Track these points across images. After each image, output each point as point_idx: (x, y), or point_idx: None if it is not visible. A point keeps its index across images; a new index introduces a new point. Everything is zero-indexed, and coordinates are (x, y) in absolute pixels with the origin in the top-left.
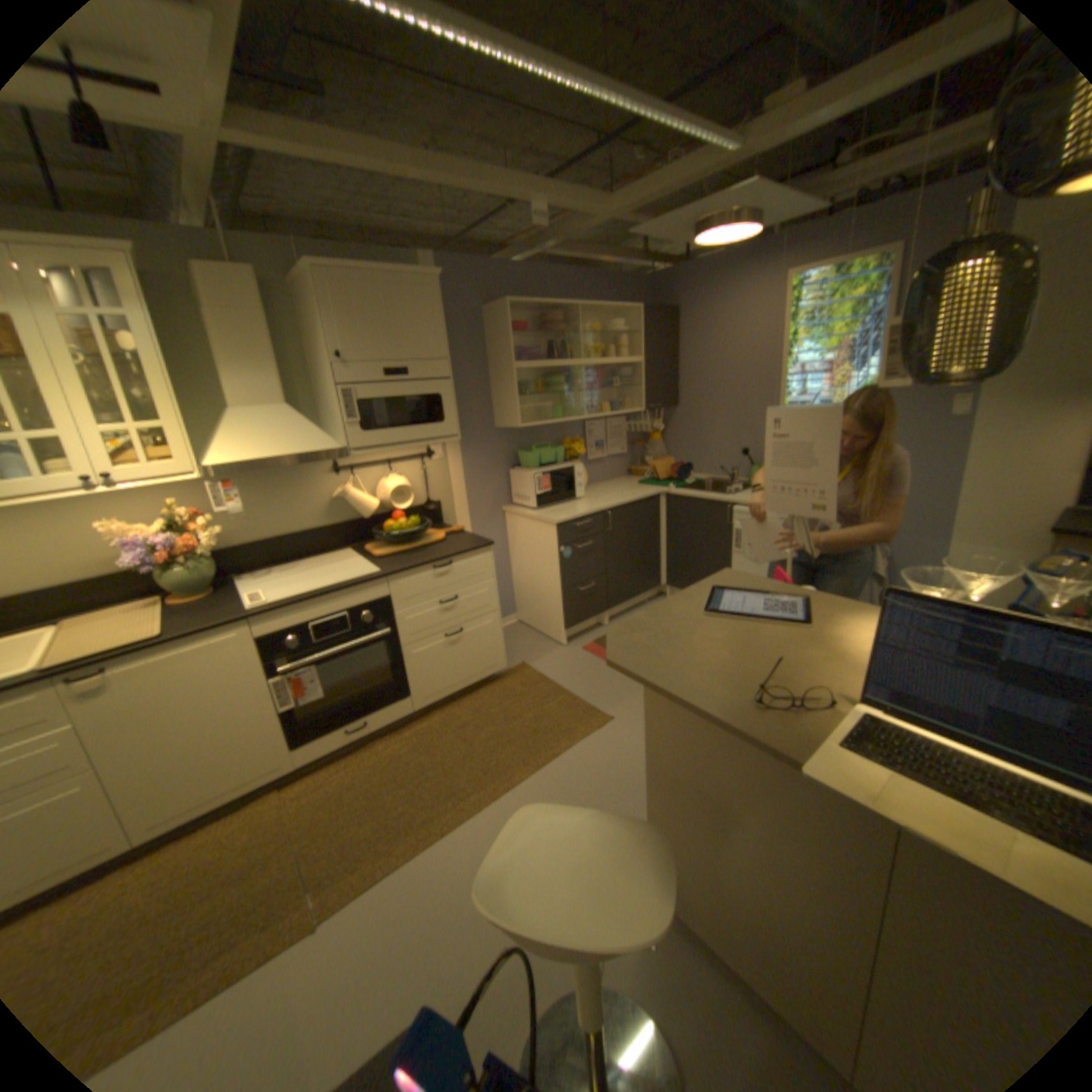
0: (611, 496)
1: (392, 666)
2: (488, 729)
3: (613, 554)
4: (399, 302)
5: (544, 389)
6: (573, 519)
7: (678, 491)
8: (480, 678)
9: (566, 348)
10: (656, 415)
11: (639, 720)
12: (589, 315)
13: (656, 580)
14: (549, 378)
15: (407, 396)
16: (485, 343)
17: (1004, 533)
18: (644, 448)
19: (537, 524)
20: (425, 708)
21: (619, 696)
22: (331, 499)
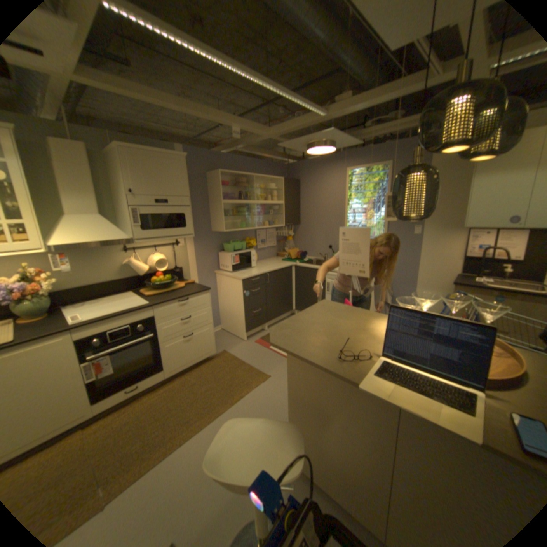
0: (269, 266)
1: (153, 354)
2: (206, 386)
3: (270, 294)
4: (165, 167)
5: (237, 214)
6: (251, 277)
7: (301, 265)
8: (202, 359)
9: (248, 195)
10: (290, 229)
11: (283, 376)
12: (259, 181)
13: (290, 307)
14: (239, 209)
15: (167, 214)
16: (208, 190)
17: (436, 285)
18: (284, 244)
19: (232, 279)
20: (171, 377)
21: (273, 365)
22: (122, 265)
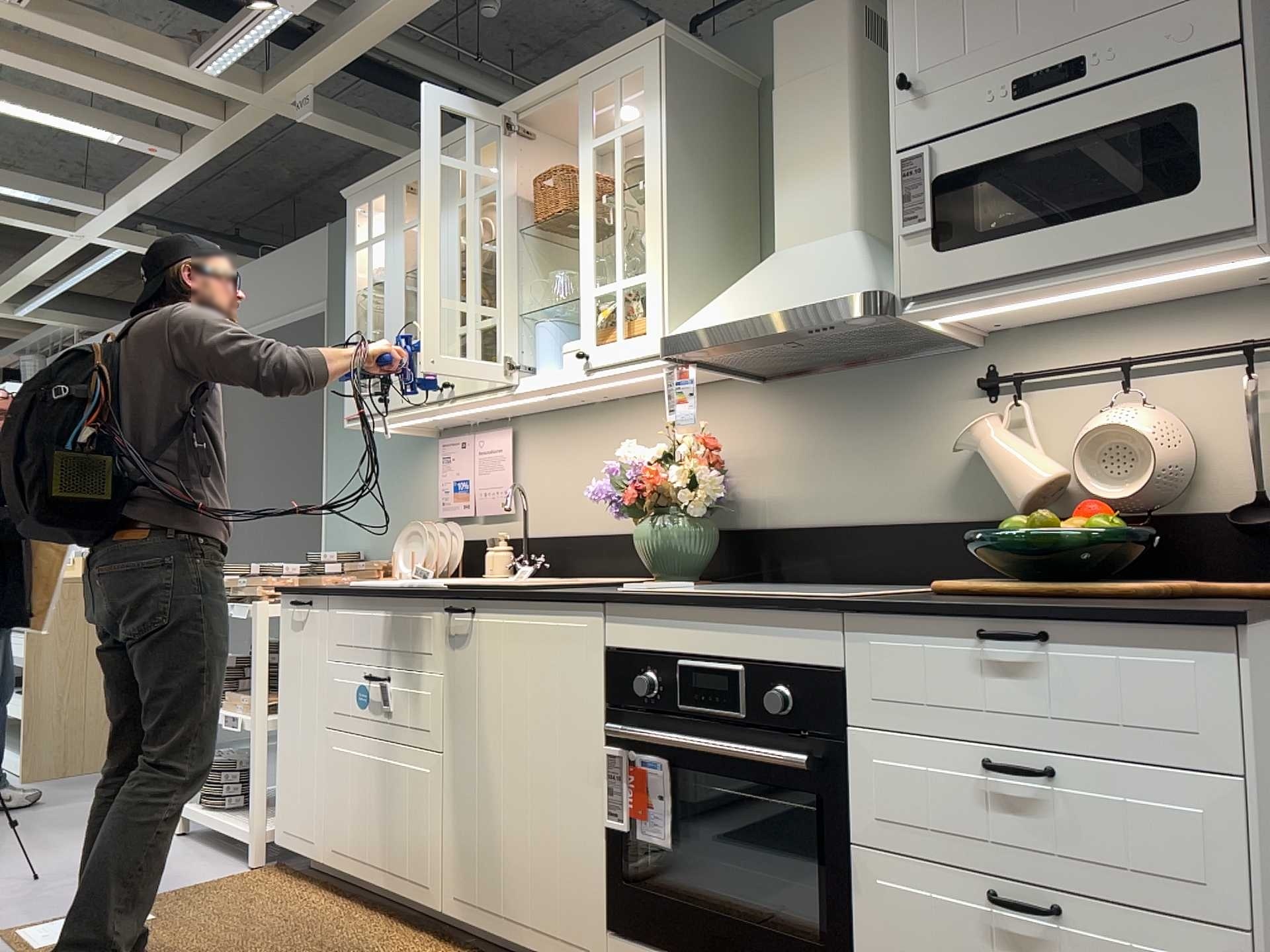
0: None
1: (826, 879)
2: None
3: None
4: None
5: None
6: None
7: None
8: None
9: None
10: None
11: None
12: None
13: None
14: None
15: (1071, 132)
16: None
17: None
18: None
19: None
20: None
21: None
22: (967, 454)
